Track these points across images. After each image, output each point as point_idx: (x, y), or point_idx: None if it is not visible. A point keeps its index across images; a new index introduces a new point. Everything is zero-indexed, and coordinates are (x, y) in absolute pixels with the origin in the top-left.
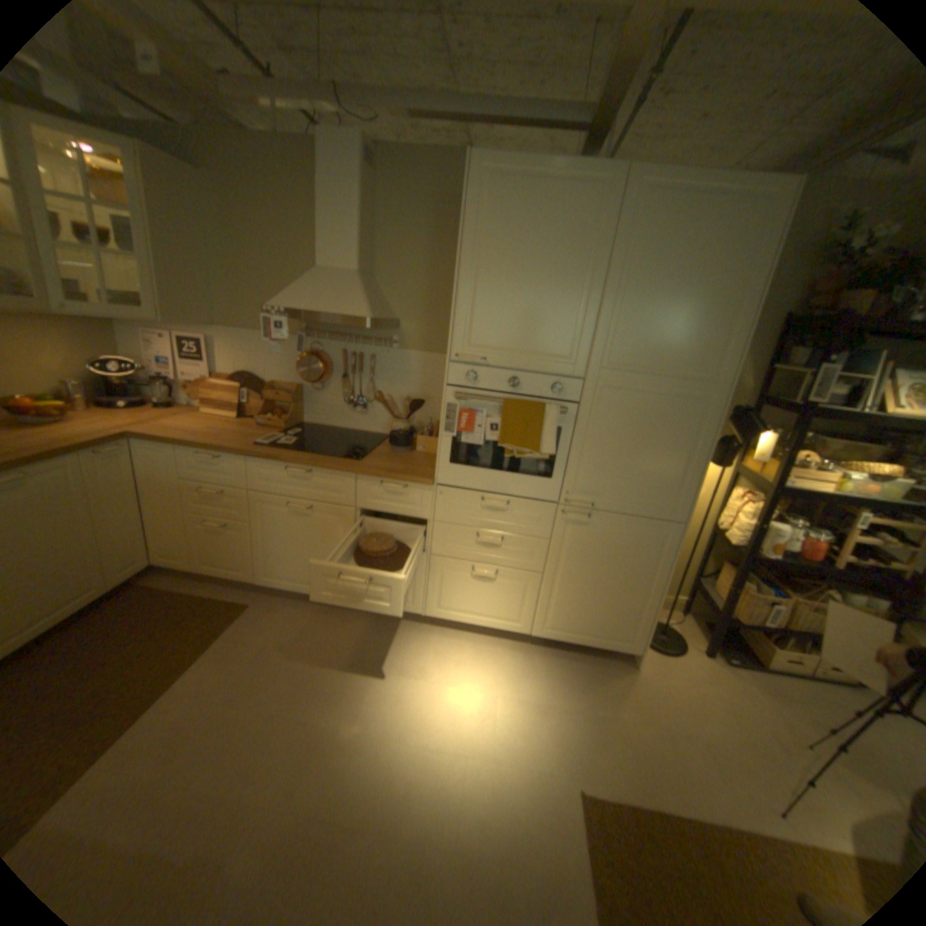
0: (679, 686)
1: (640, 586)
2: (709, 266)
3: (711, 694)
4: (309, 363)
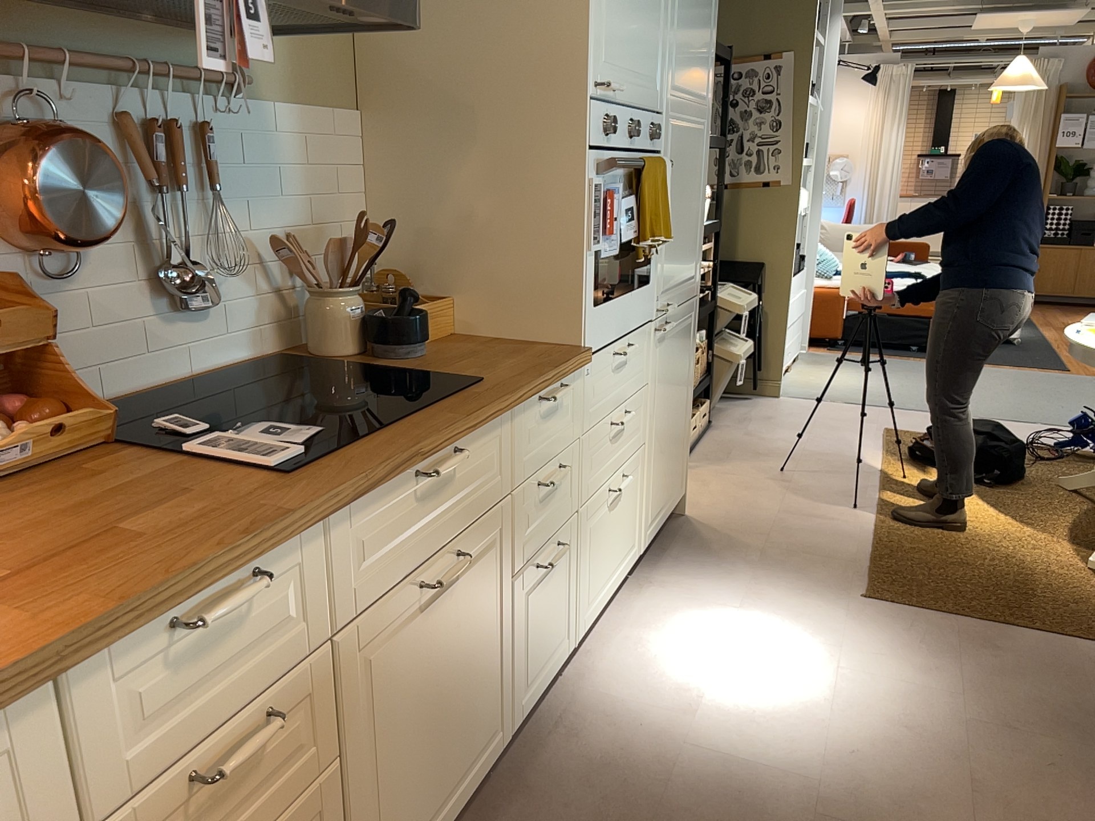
0: (707, 499)
1: (685, 397)
2: None
3: (718, 487)
4: (74, 164)
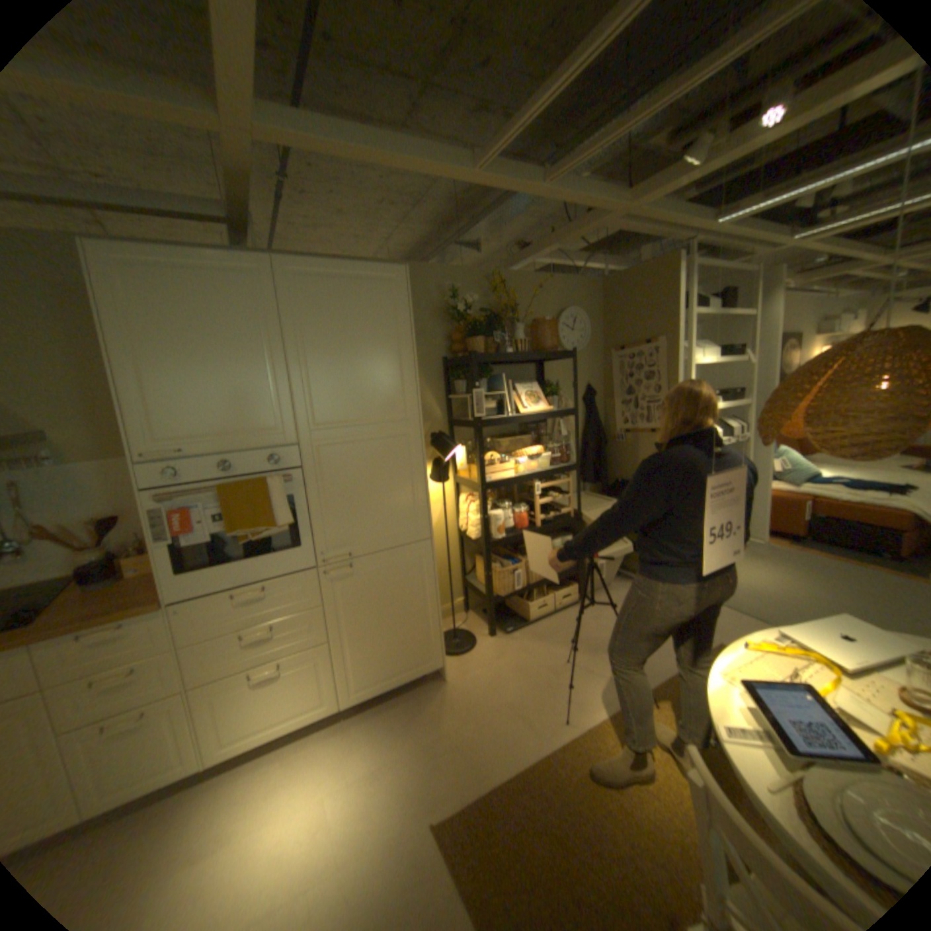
0: (478, 673)
1: (417, 607)
2: (368, 333)
3: (501, 665)
4: None
